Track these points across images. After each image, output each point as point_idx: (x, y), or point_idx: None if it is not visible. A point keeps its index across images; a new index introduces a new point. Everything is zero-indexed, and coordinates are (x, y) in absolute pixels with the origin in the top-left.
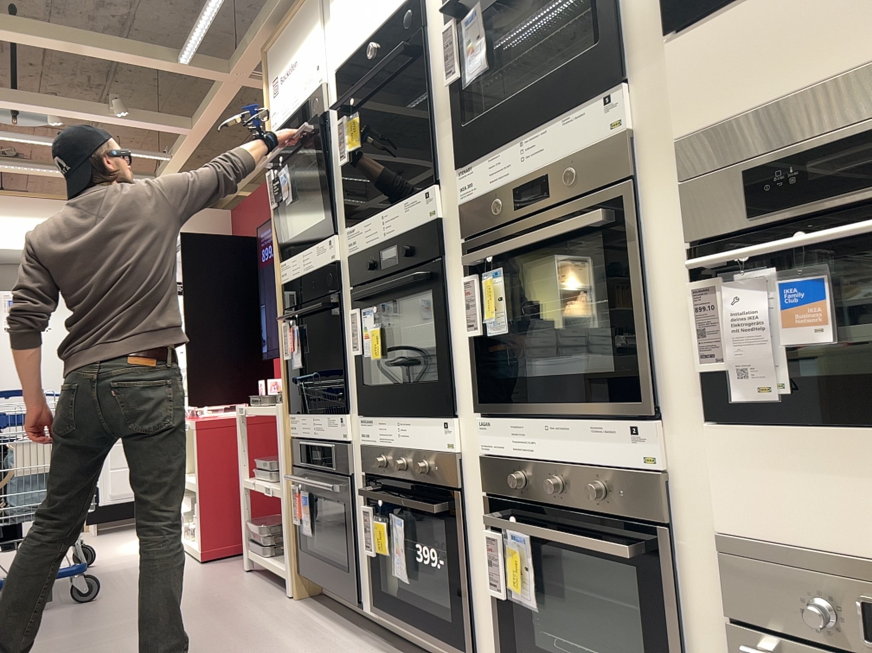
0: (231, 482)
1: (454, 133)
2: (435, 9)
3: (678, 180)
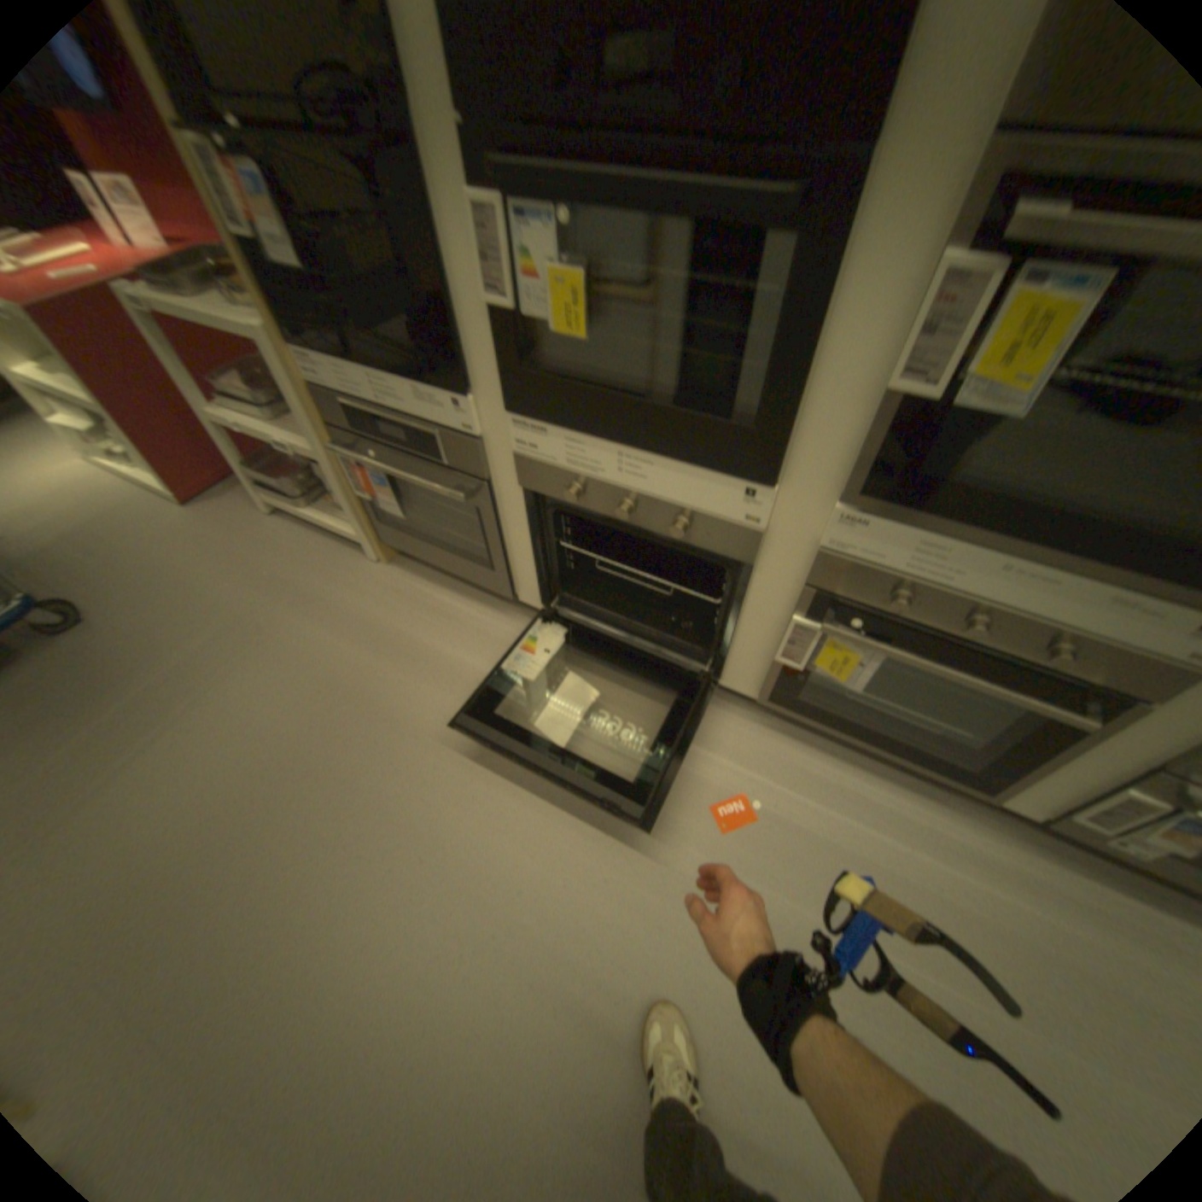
0: (163, 399)
1: None
2: None
3: None
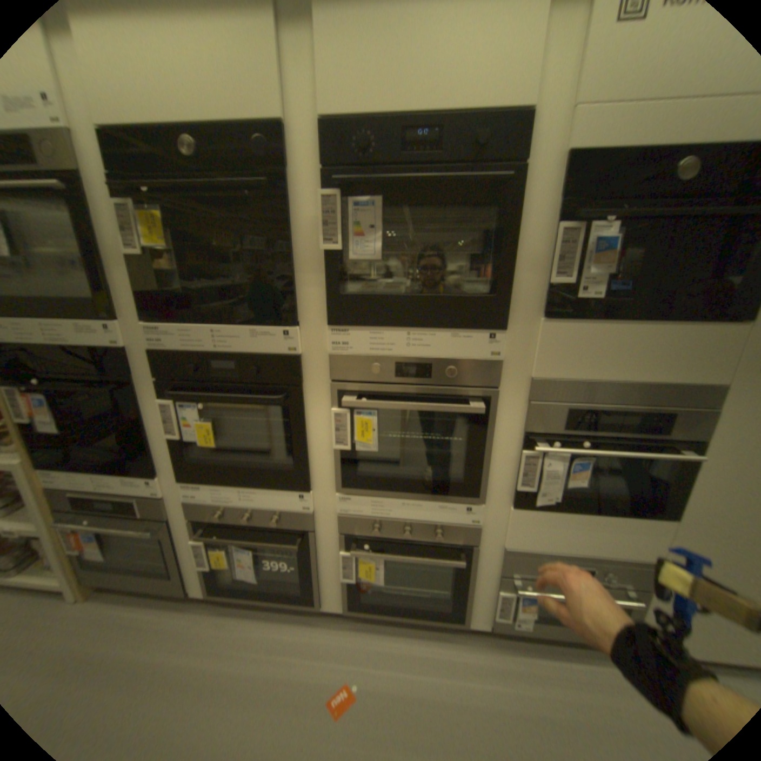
0: None
1: (327, 294)
2: (304, 155)
3: (531, 401)
